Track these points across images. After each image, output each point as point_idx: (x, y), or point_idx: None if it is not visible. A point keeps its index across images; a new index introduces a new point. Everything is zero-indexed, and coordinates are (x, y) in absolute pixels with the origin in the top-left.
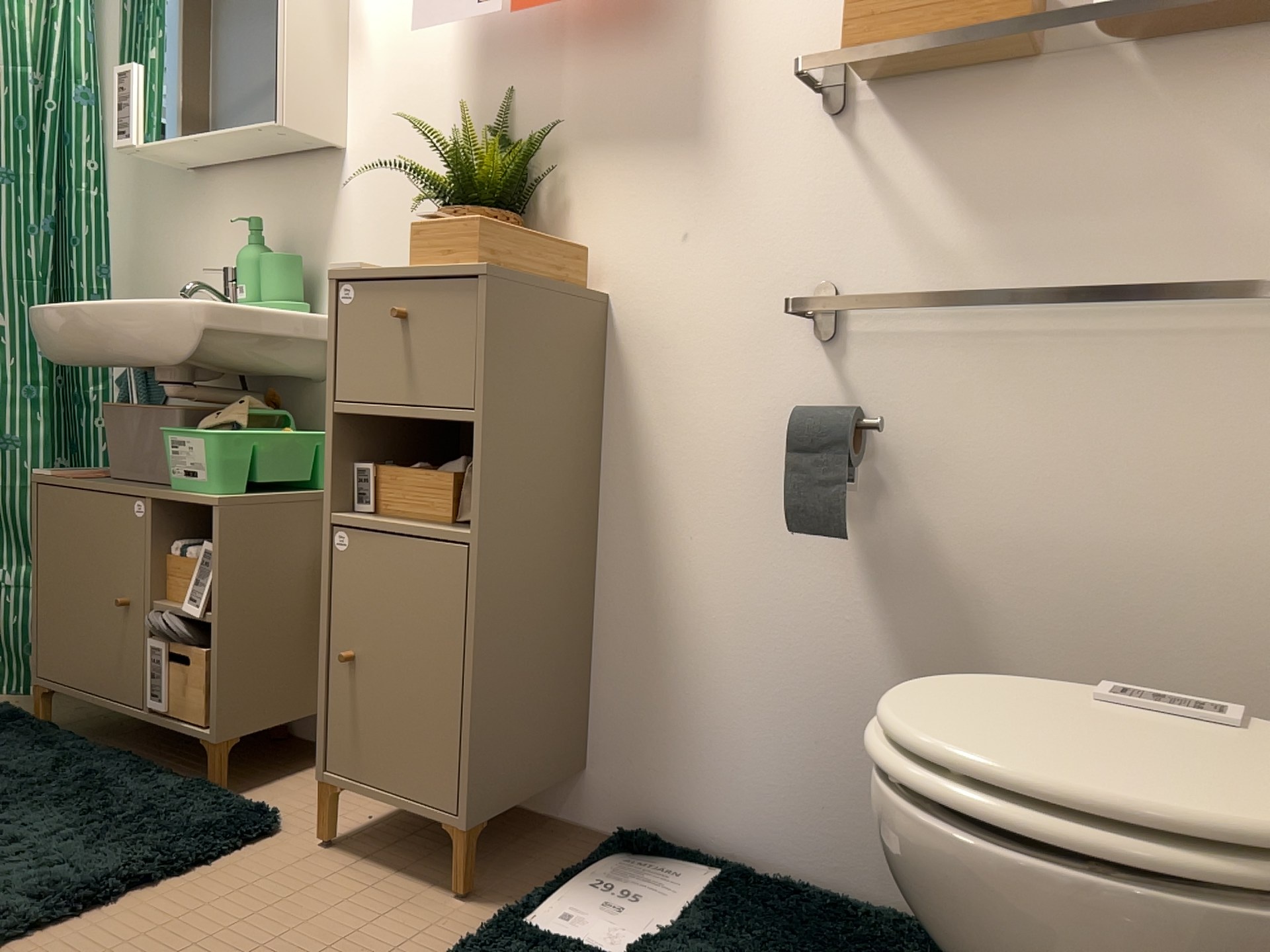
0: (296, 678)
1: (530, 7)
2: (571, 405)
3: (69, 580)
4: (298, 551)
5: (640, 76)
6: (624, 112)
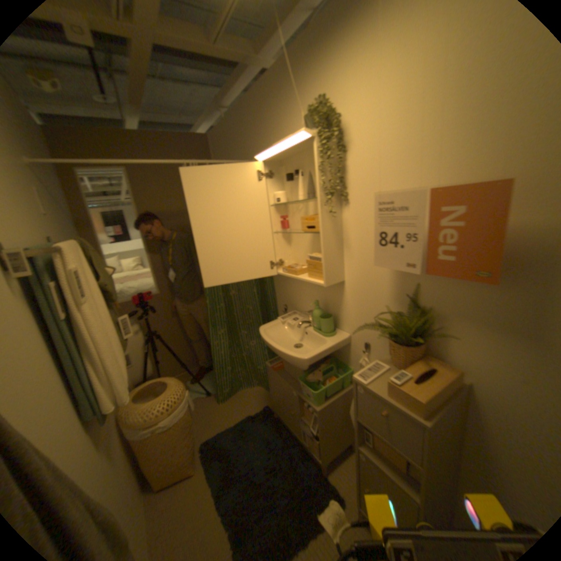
0: (341, 445)
1: (437, 271)
2: (456, 435)
3: (275, 393)
4: (339, 413)
5: (499, 299)
6: (487, 312)
